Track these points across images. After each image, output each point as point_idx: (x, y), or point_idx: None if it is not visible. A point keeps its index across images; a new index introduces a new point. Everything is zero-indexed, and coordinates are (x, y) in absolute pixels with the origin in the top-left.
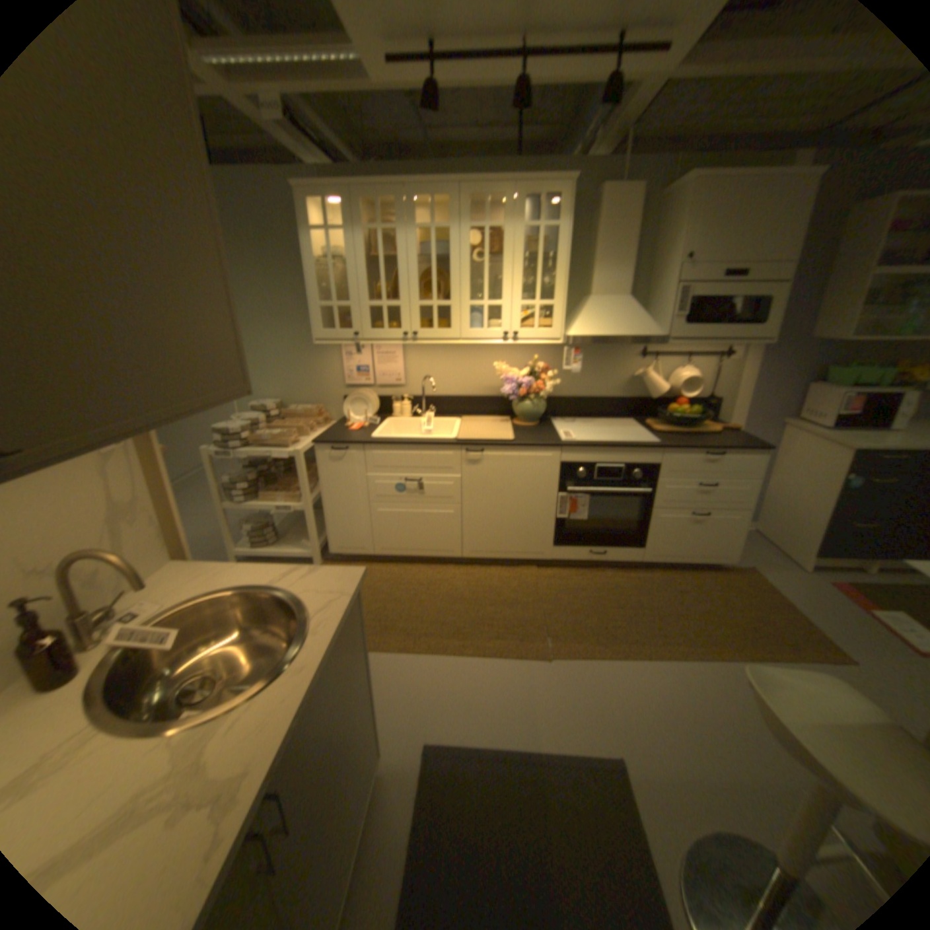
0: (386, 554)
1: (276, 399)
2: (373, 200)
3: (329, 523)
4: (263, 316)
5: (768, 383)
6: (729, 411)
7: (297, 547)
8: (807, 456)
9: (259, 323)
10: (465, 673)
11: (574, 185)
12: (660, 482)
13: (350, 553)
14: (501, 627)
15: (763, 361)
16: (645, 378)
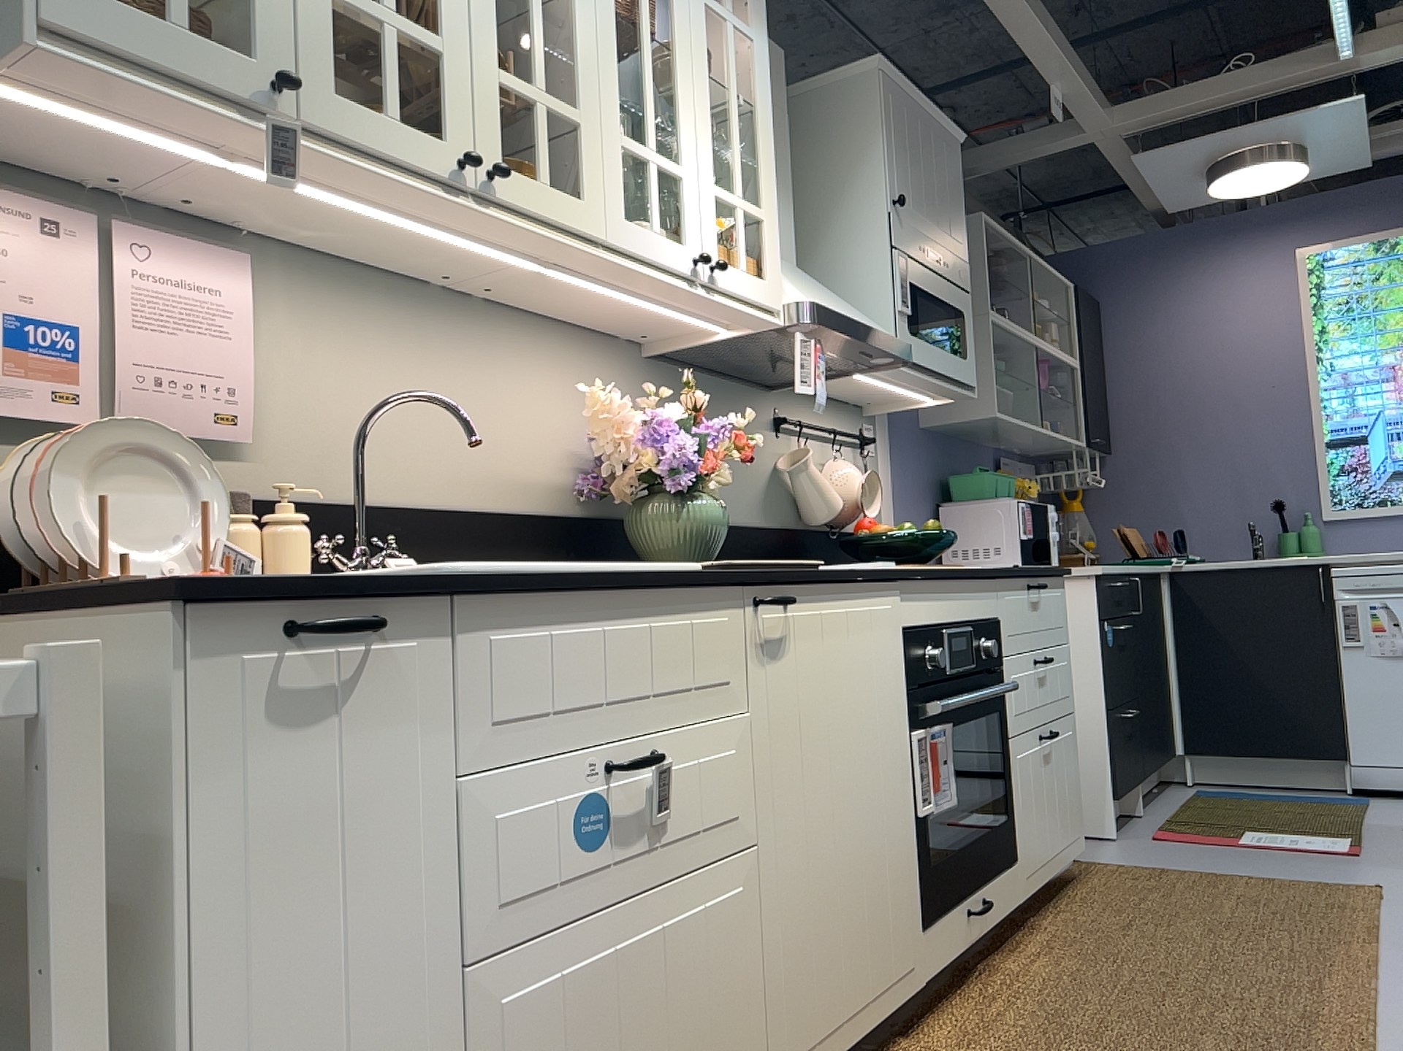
0: None
1: None
2: None
3: None
4: None
5: (905, 506)
6: None
7: None
8: None
9: None
10: None
11: None
12: (1004, 665)
13: None
14: None
15: (894, 463)
16: (787, 482)
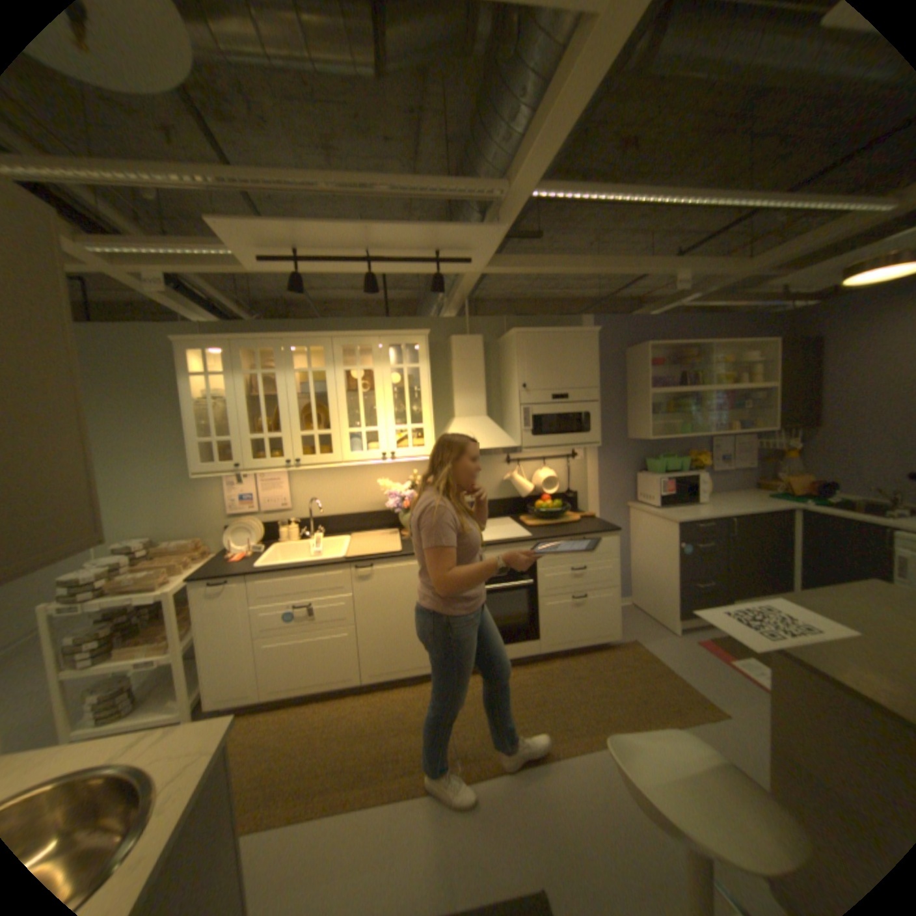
0: (273, 700)
1: (143, 539)
2: (254, 351)
3: (202, 675)
4: (133, 455)
5: (607, 476)
6: (584, 502)
7: (159, 714)
8: (649, 533)
9: (128, 463)
10: (366, 832)
11: (427, 339)
12: (538, 573)
13: (228, 708)
14: (406, 761)
15: (598, 460)
16: (512, 481)
